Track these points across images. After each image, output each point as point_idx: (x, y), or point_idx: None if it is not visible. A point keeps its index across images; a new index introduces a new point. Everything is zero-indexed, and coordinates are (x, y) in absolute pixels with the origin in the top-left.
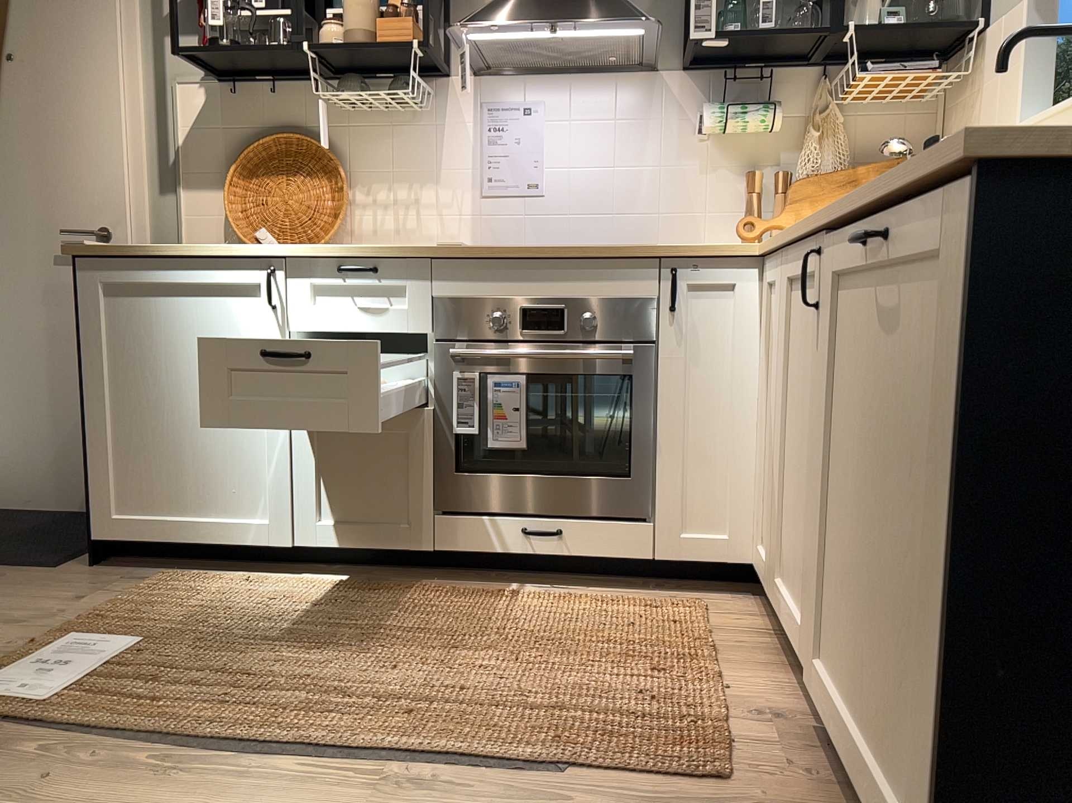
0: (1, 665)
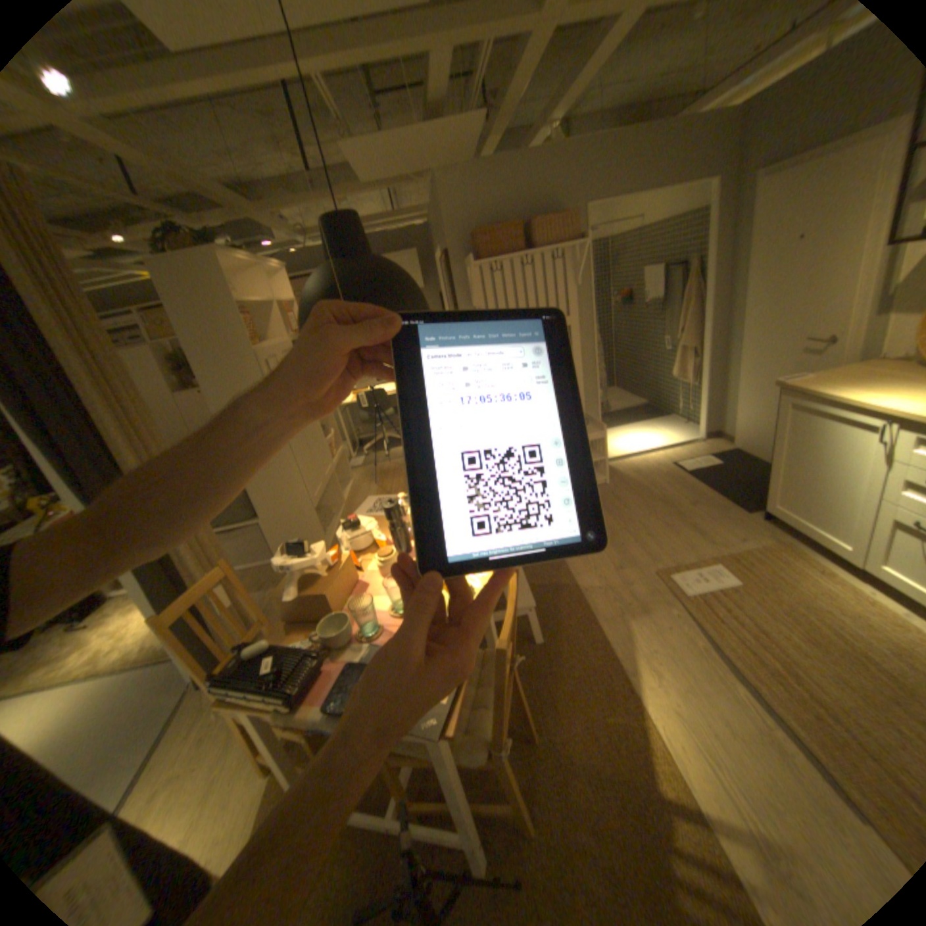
0: (694, 564)
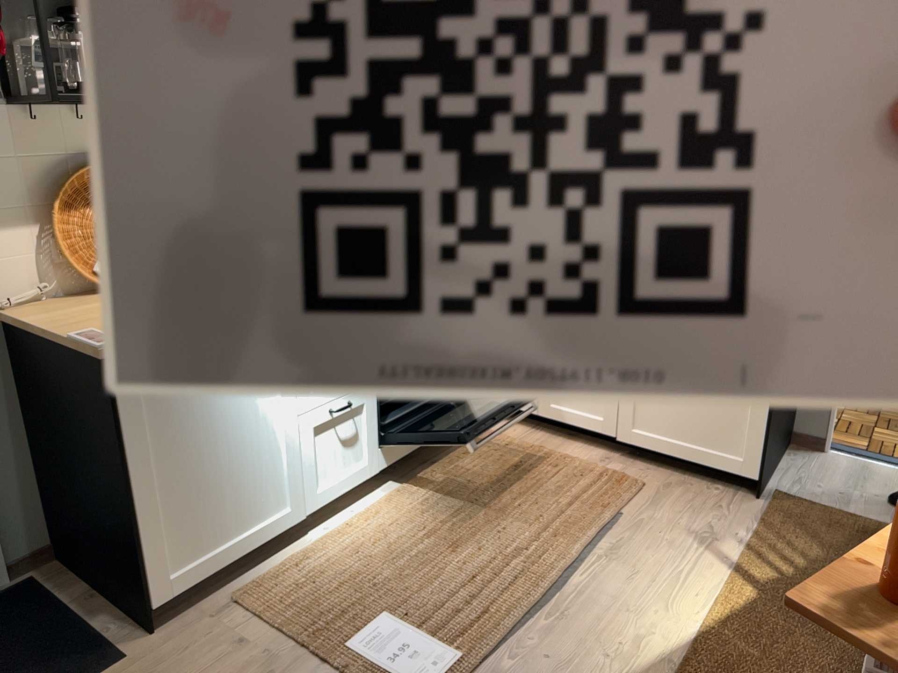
0: None
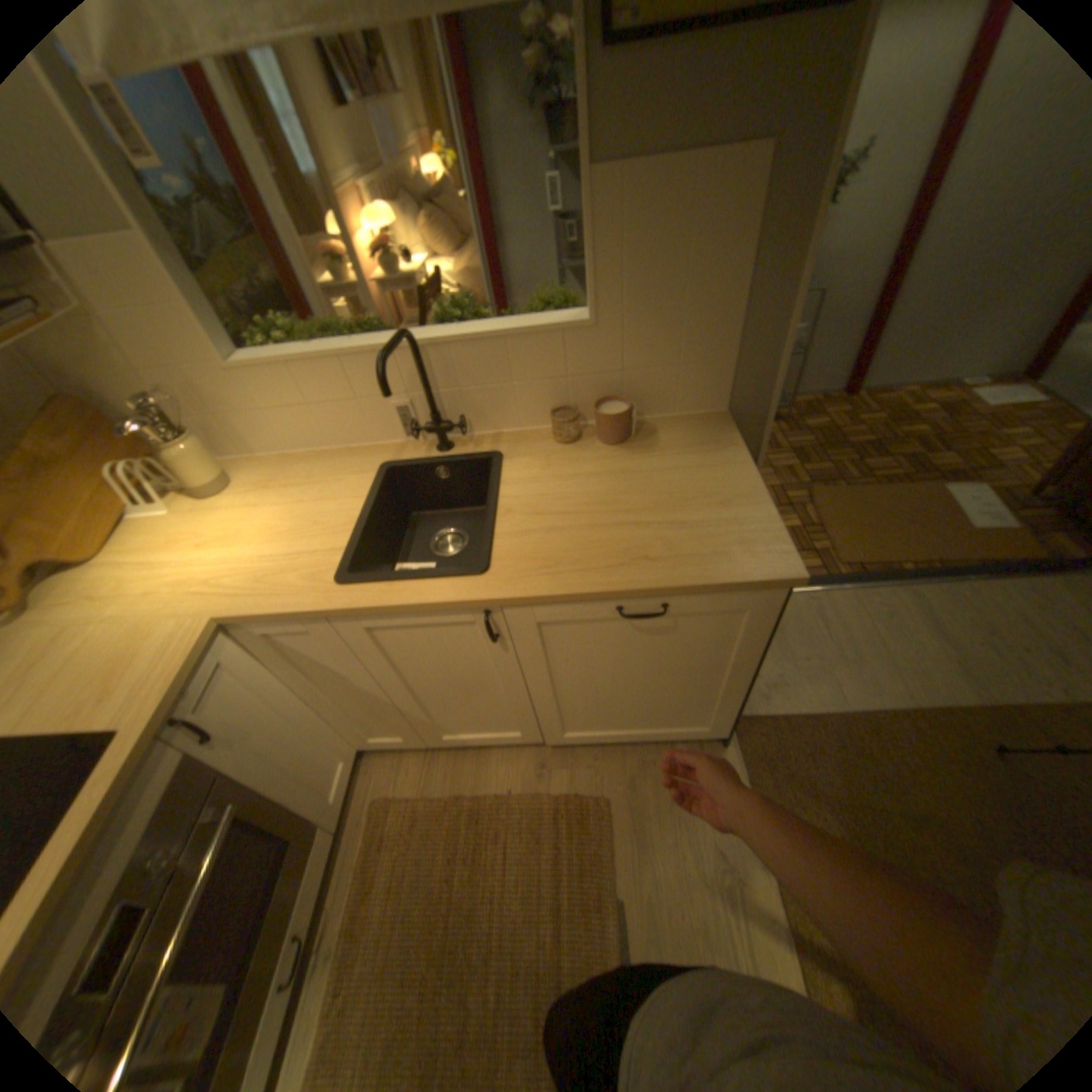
0: None
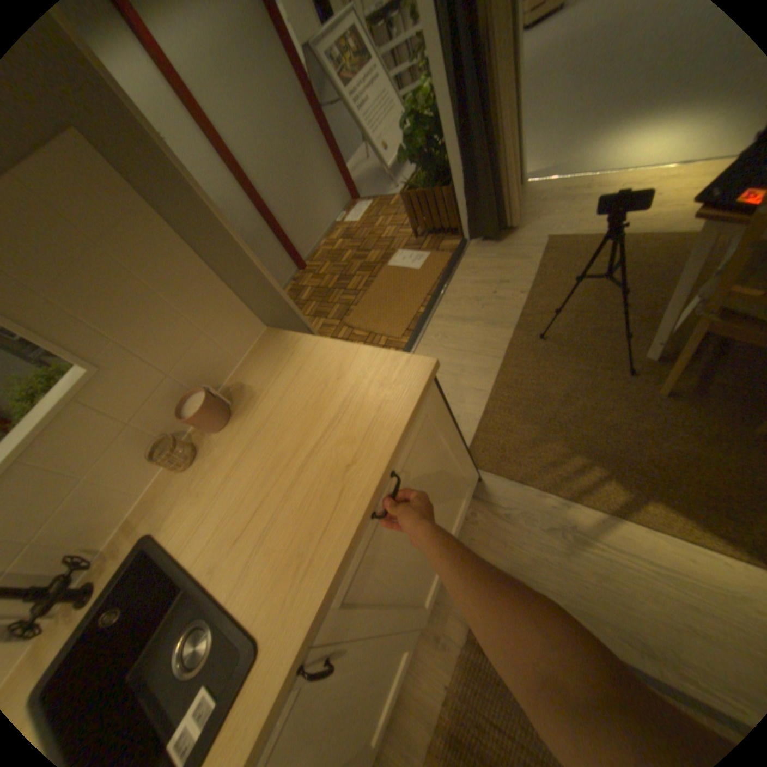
0: None
